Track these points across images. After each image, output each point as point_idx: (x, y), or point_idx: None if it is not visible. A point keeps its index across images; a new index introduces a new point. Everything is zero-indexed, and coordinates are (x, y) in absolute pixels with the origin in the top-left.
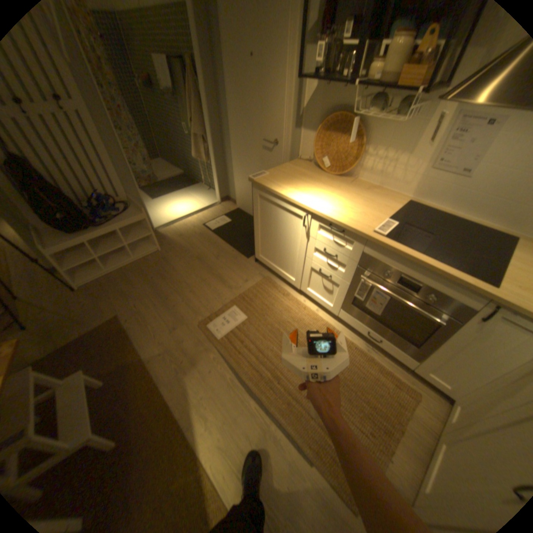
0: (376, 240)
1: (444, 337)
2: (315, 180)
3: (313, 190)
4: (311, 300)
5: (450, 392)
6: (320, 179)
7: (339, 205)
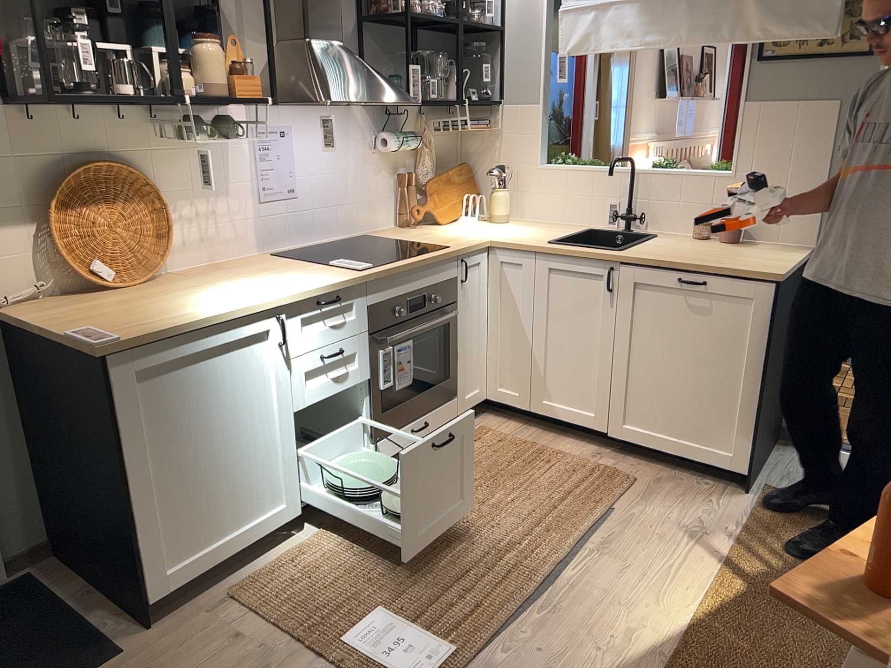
0: (377, 272)
1: (449, 339)
2: (154, 295)
3: (208, 296)
4: (318, 515)
5: (482, 394)
6: (151, 292)
7: (277, 282)
